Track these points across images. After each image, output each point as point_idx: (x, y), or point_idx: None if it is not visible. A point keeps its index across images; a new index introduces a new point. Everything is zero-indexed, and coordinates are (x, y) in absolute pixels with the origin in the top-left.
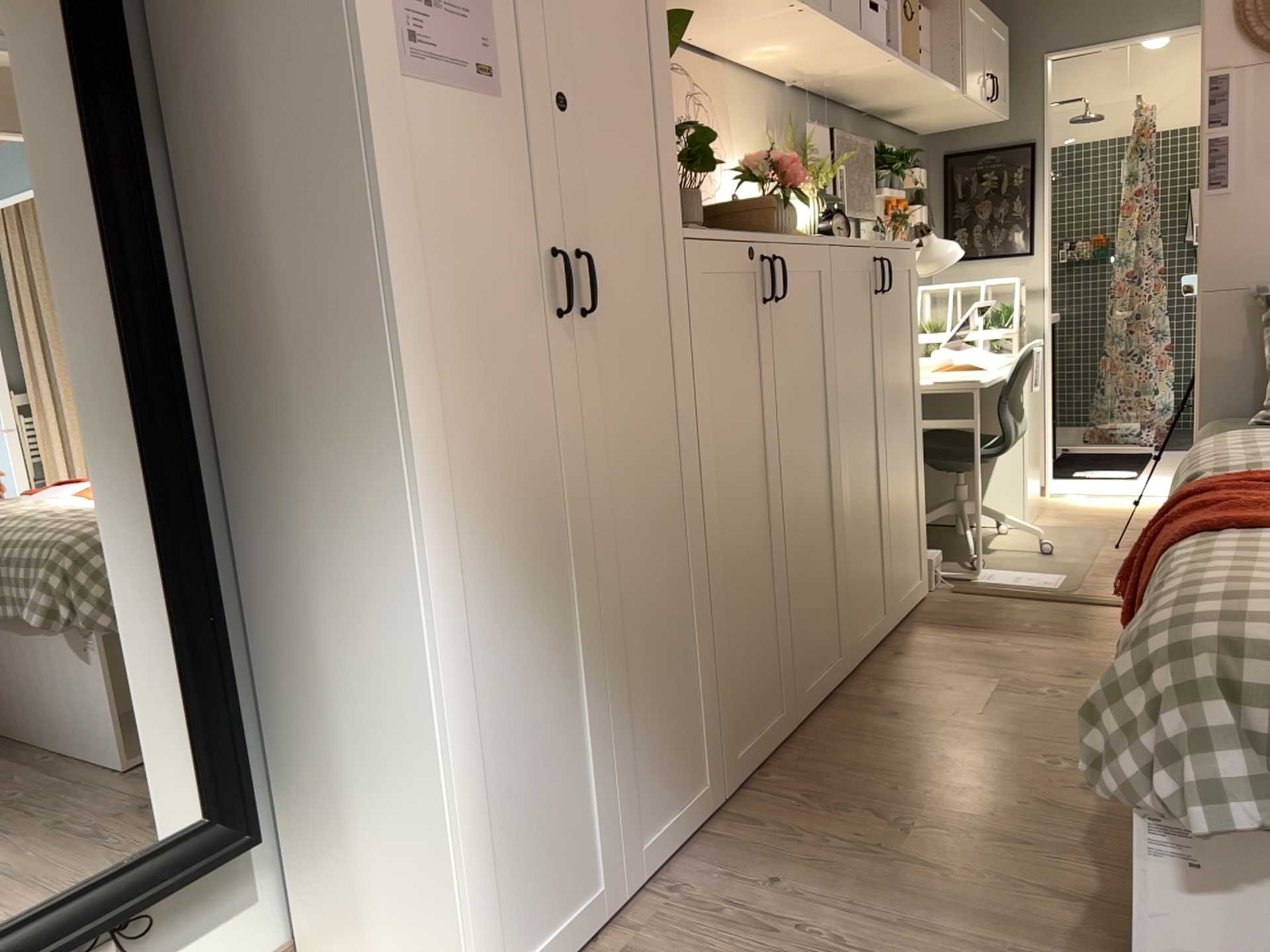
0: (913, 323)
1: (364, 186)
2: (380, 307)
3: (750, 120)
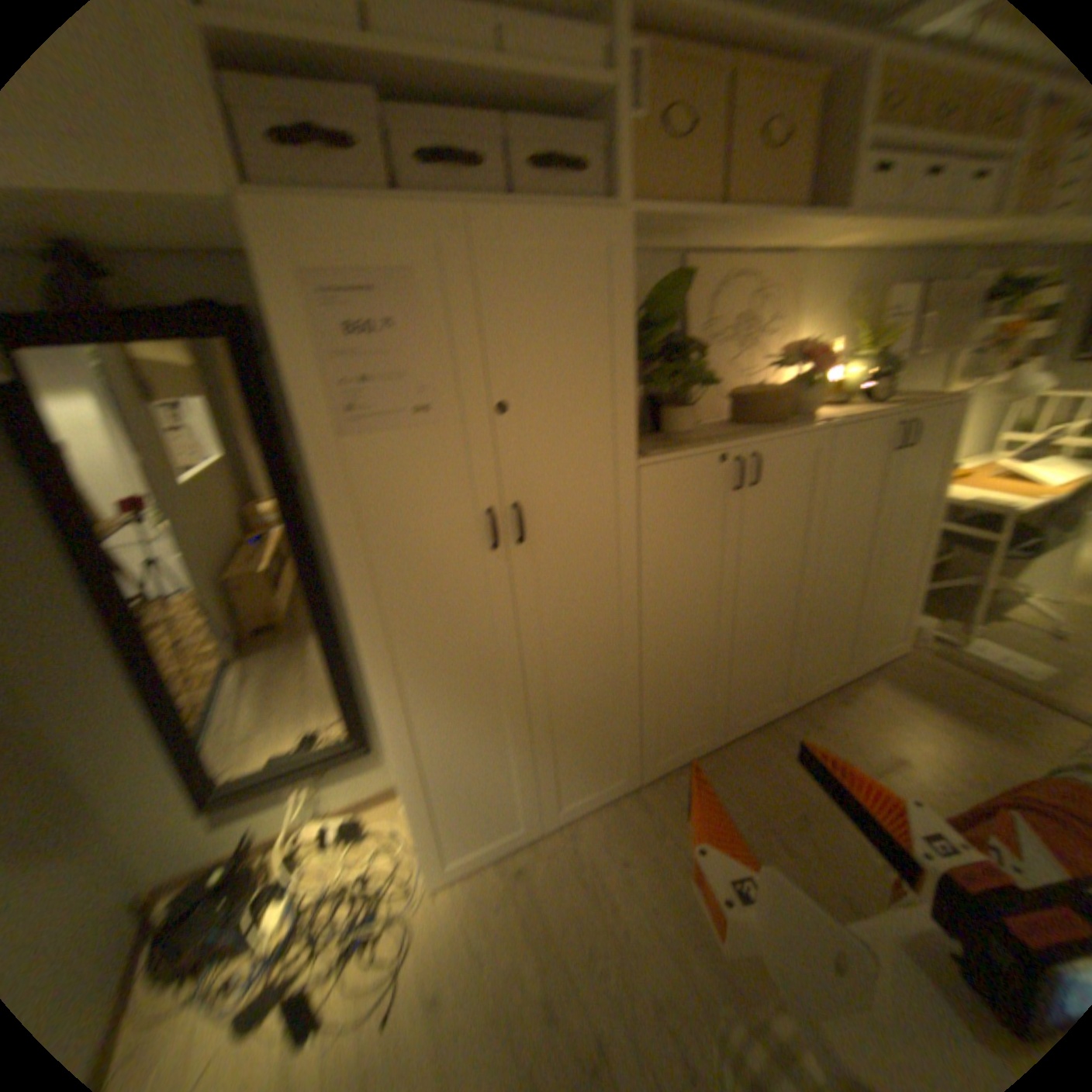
0: (954, 463)
1: (327, 512)
2: (345, 575)
3: (838, 292)
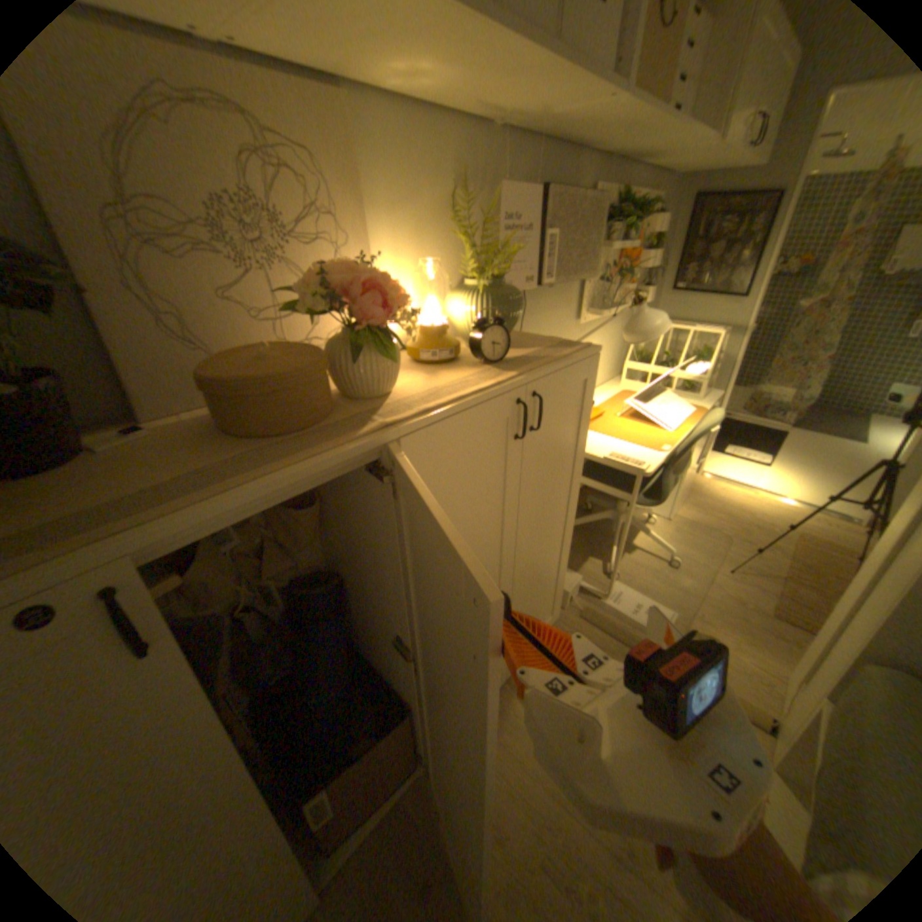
0: (587, 428)
1: None
2: None
3: (431, 178)
